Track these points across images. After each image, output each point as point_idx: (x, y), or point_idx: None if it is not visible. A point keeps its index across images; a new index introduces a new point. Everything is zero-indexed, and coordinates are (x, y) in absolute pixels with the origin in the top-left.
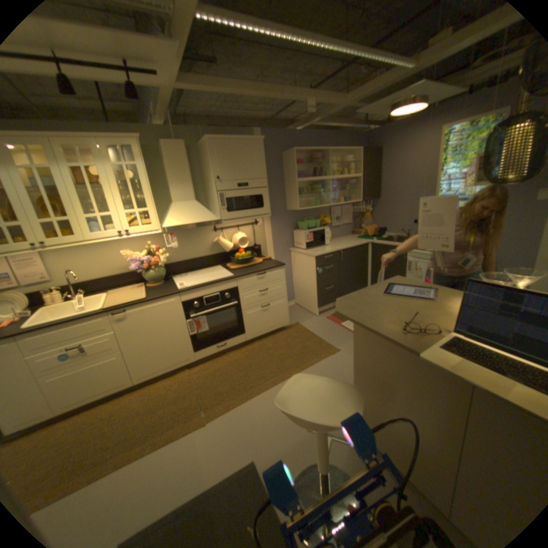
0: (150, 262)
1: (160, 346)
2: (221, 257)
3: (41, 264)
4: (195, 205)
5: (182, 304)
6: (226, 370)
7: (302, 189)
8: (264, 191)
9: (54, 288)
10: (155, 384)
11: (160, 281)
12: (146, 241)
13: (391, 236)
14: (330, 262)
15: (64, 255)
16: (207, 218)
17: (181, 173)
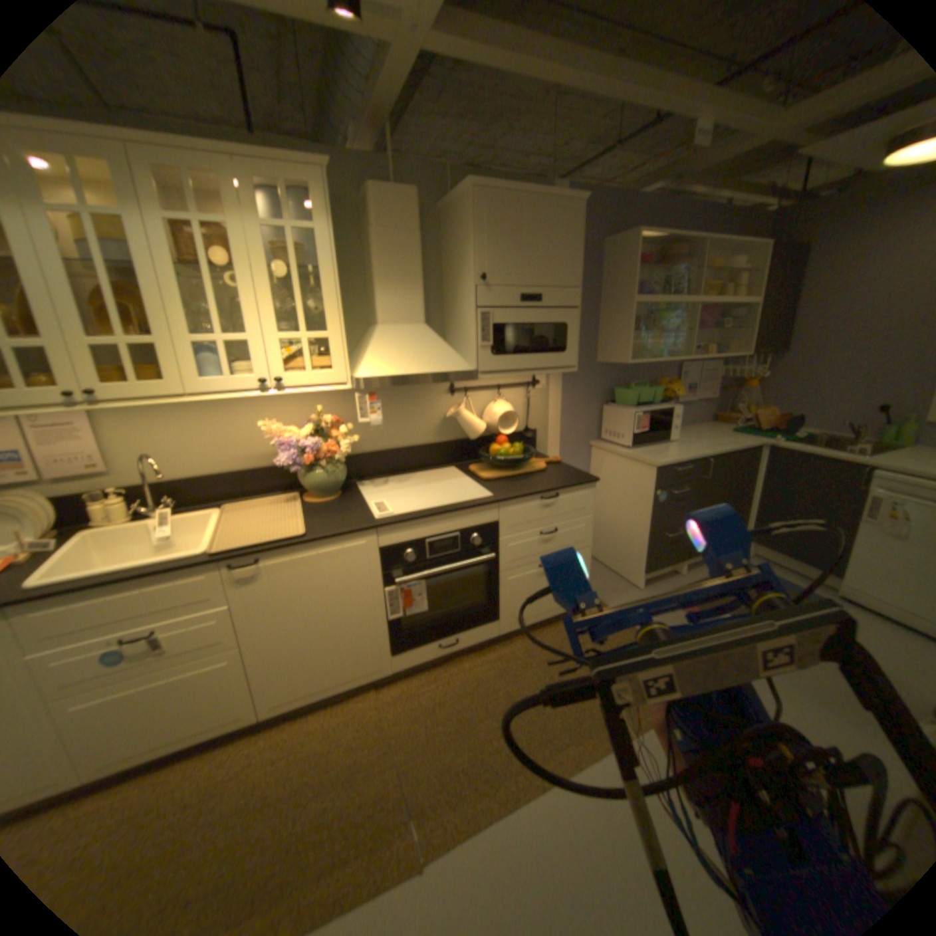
0: (318, 450)
1: (324, 638)
2: (457, 448)
3: (91, 435)
4: (424, 332)
5: (380, 552)
6: (457, 703)
7: (636, 319)
8: (572, 314)
9: (113, 488)
10: (304, 717)
11: (332, 490)
12: (312, 403)
13: (812, 434)
14: (685, 480)
15: (141, 418)
16: (450, 363)
17: (403, 260)
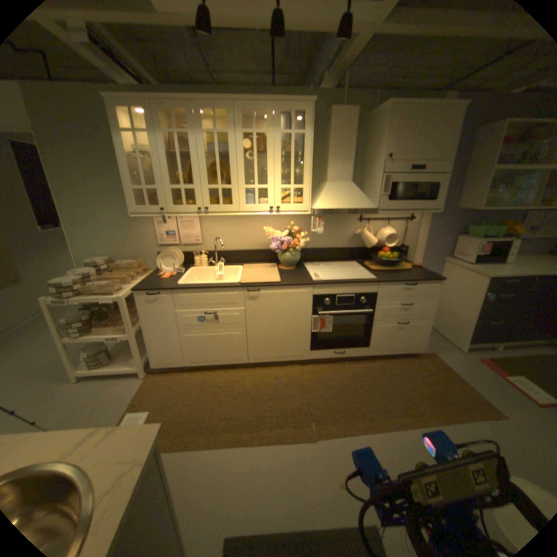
0: (289, 244)
1: (281, 334)
2: (359, 252)
3: (198, 228)
4: (350, 187)
5: (312, 298)
6: (341, 383)
7: (493, 181)
8: (445, 177)
9: (202, 252)
10: (266, 369)
11: (292, 265)
12: (288, 221)
13: None
14: (513, 290)
15: (216, 222)
16: (363, 204)
17: (345, 148)
